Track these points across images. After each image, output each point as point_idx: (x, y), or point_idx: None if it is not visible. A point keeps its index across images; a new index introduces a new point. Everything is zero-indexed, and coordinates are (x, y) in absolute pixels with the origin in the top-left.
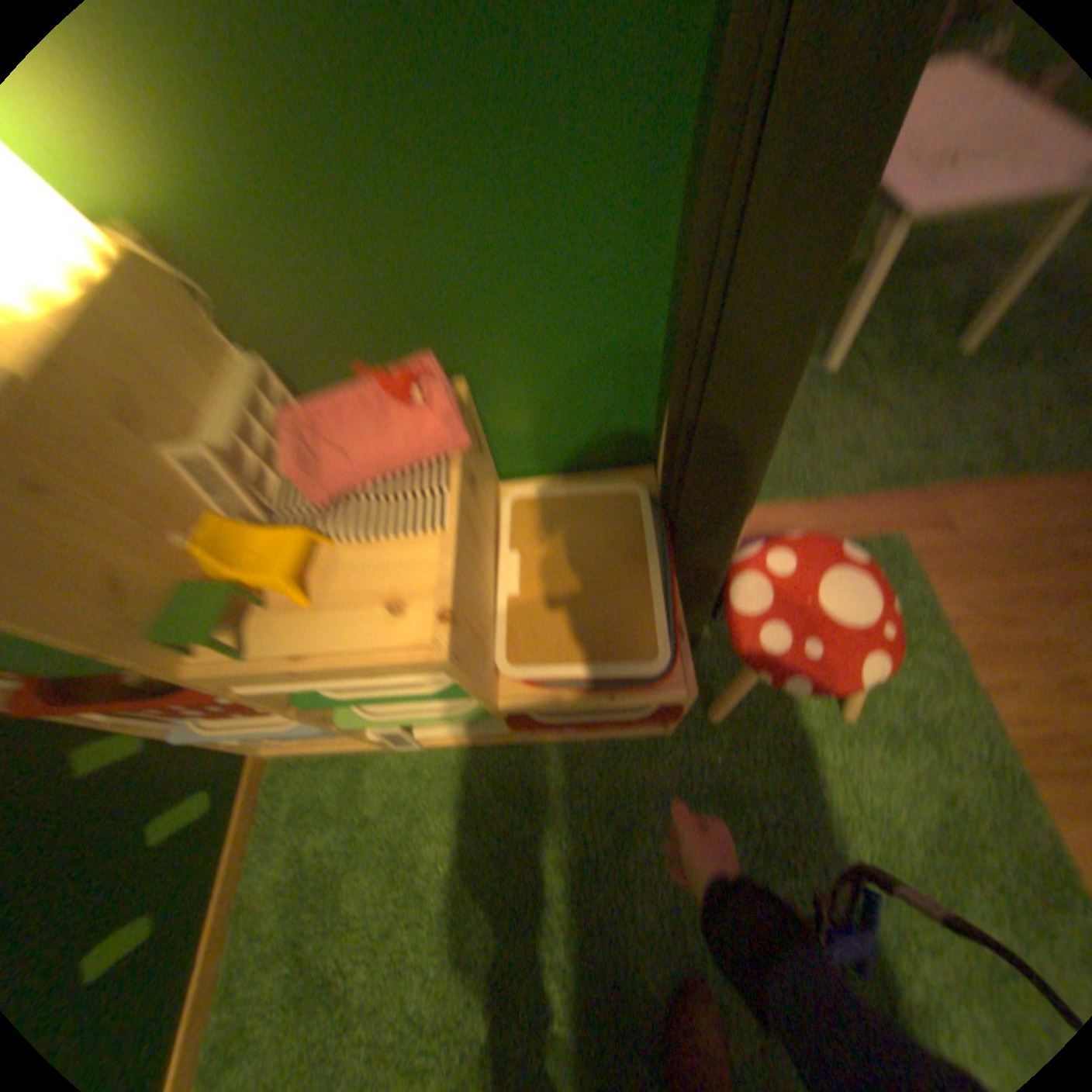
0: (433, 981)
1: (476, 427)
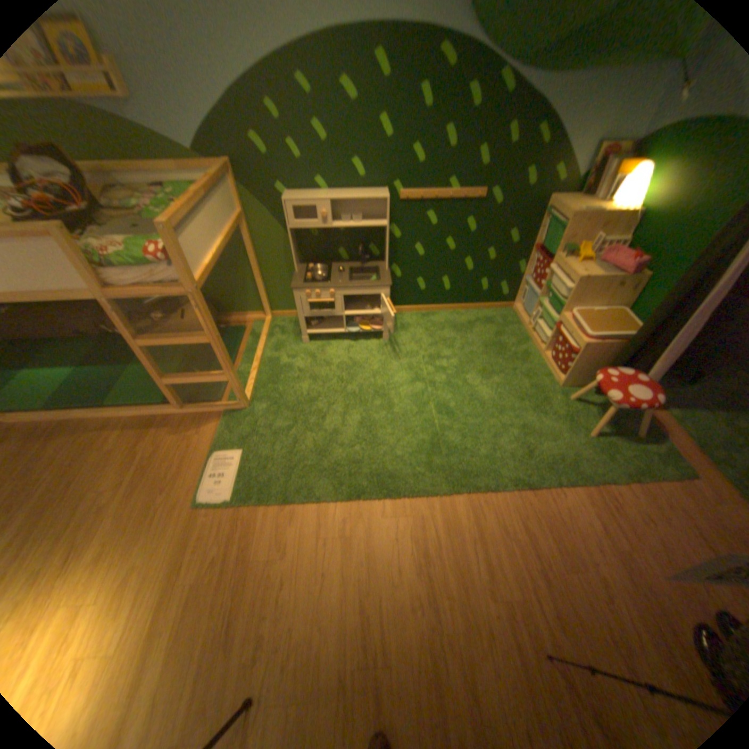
0: (479, 342)
1: (638, 282)
